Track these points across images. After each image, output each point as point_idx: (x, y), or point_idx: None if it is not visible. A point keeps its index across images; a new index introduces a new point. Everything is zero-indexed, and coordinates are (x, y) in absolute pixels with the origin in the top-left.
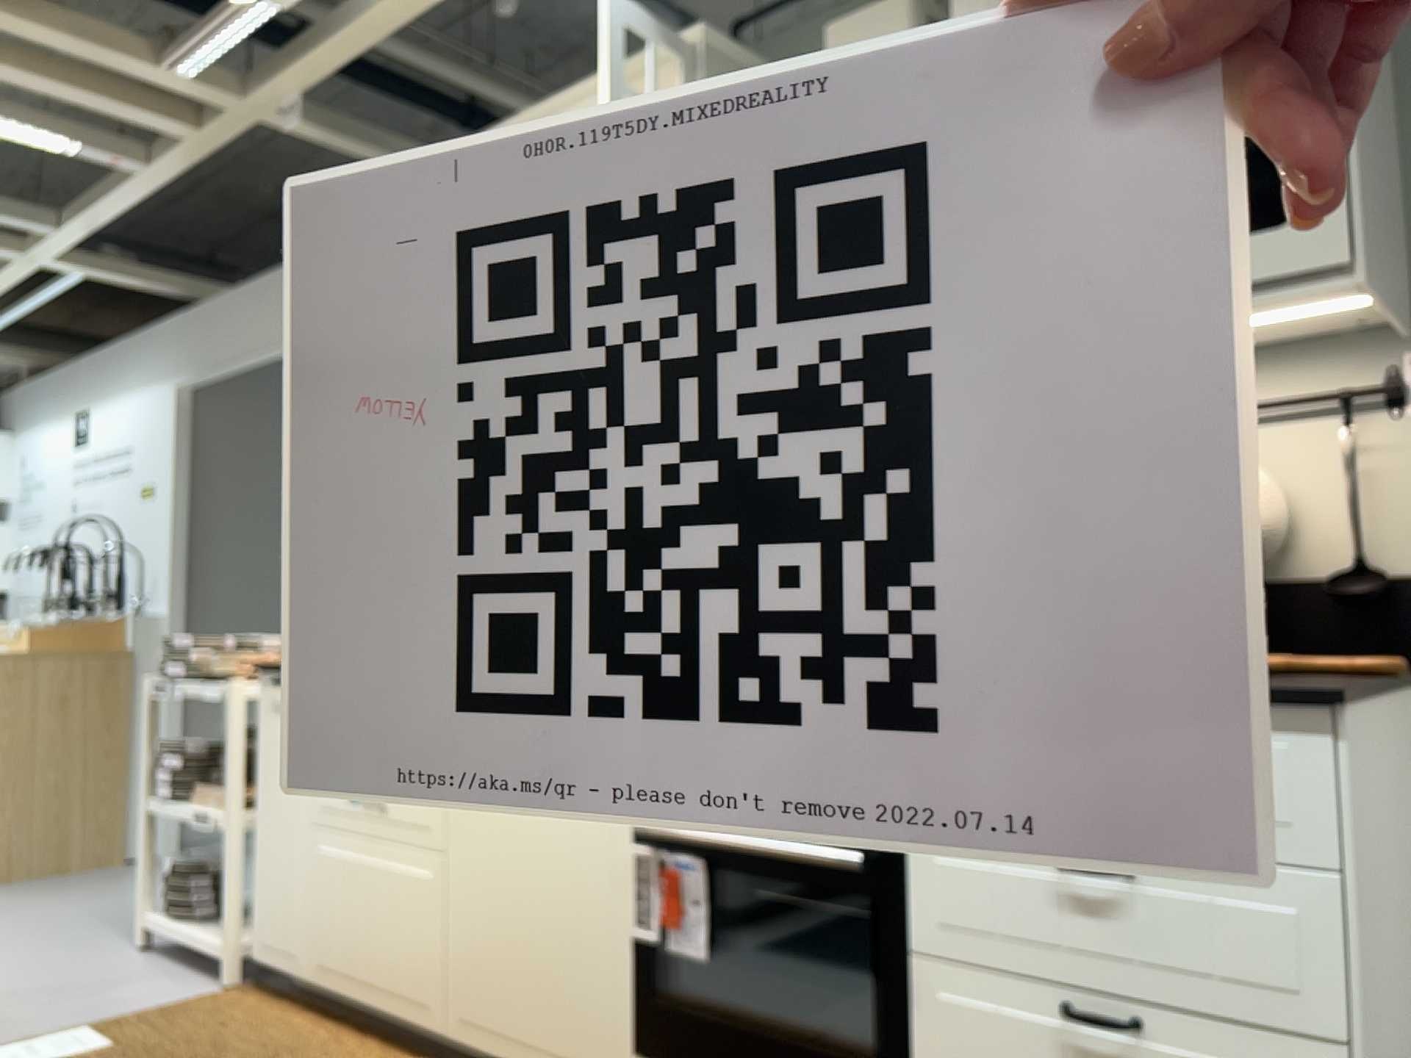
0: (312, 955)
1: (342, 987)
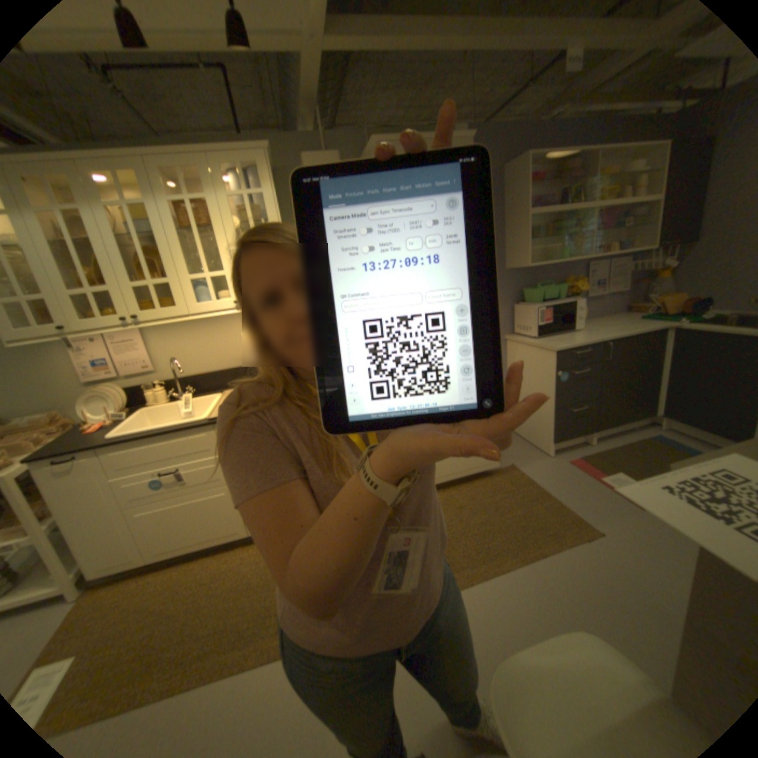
0: (148, 553)
1: (176, 553)
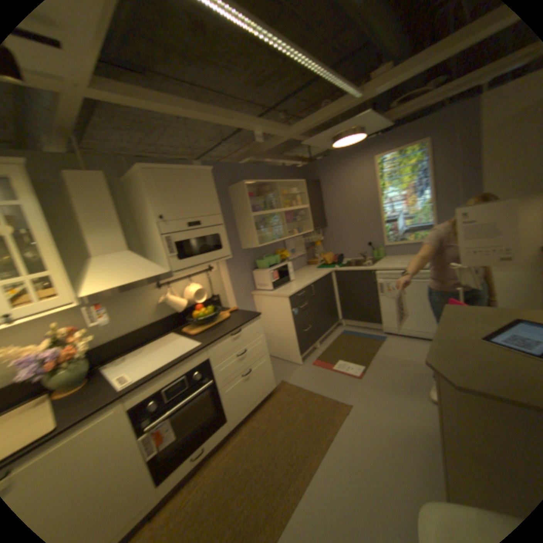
0: None
1: None
